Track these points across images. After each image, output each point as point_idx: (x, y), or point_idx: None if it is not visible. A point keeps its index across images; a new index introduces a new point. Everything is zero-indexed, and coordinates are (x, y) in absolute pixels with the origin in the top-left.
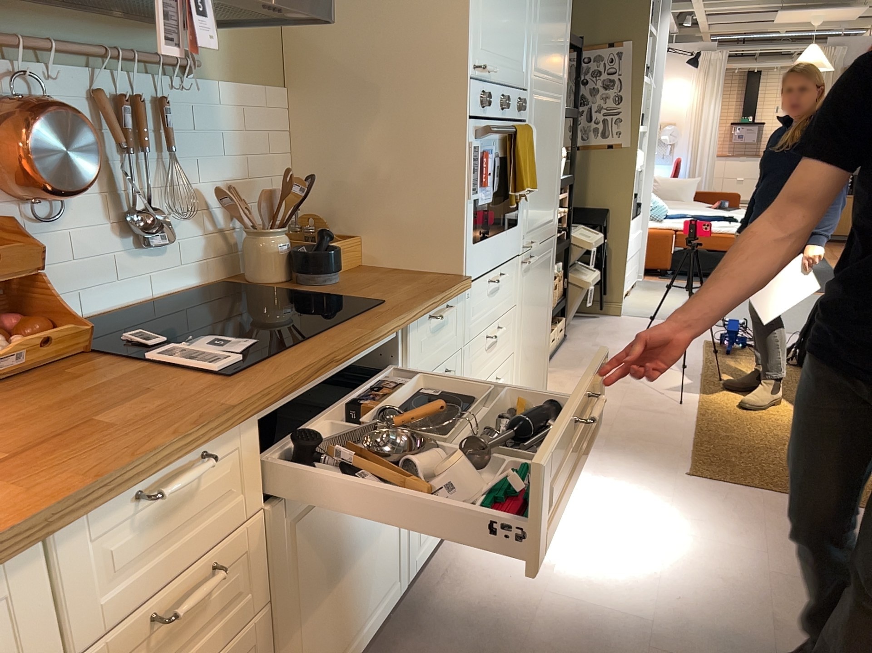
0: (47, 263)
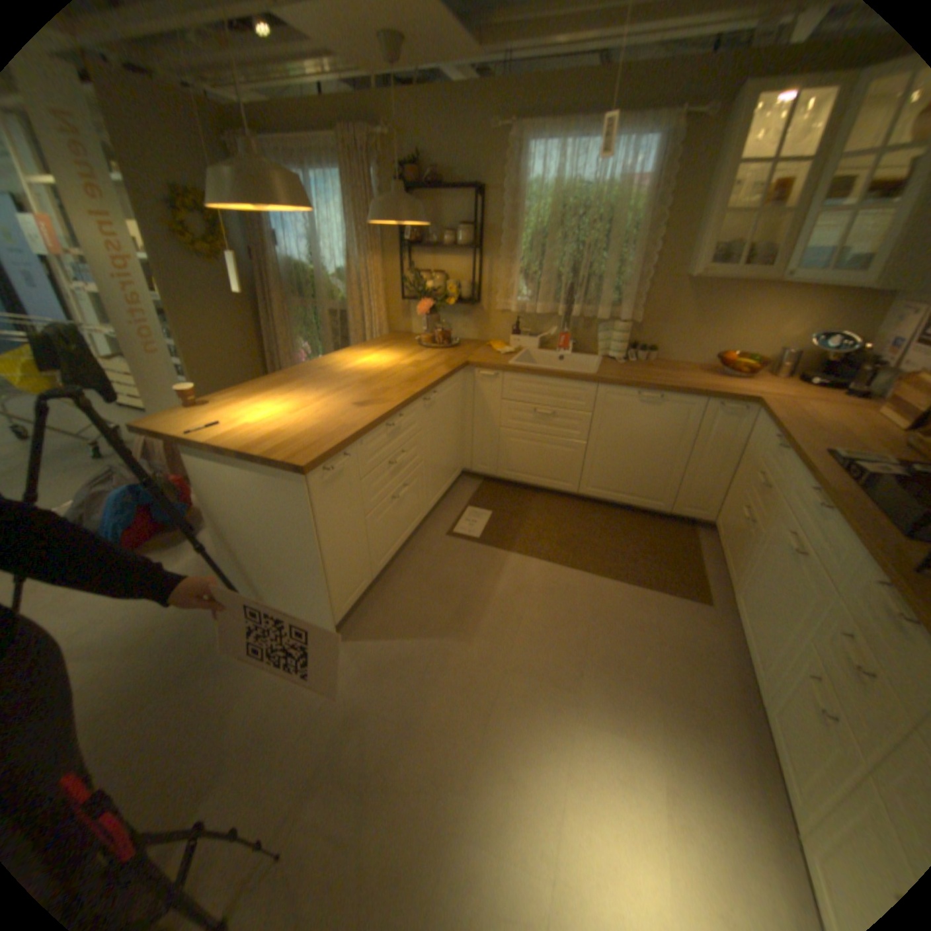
0: None
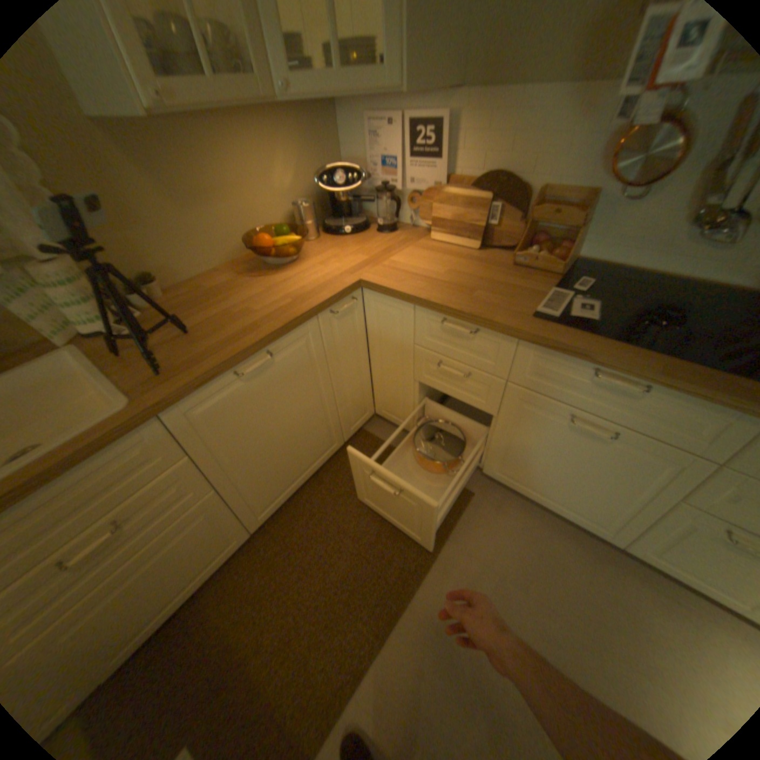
0: (621, 223)
